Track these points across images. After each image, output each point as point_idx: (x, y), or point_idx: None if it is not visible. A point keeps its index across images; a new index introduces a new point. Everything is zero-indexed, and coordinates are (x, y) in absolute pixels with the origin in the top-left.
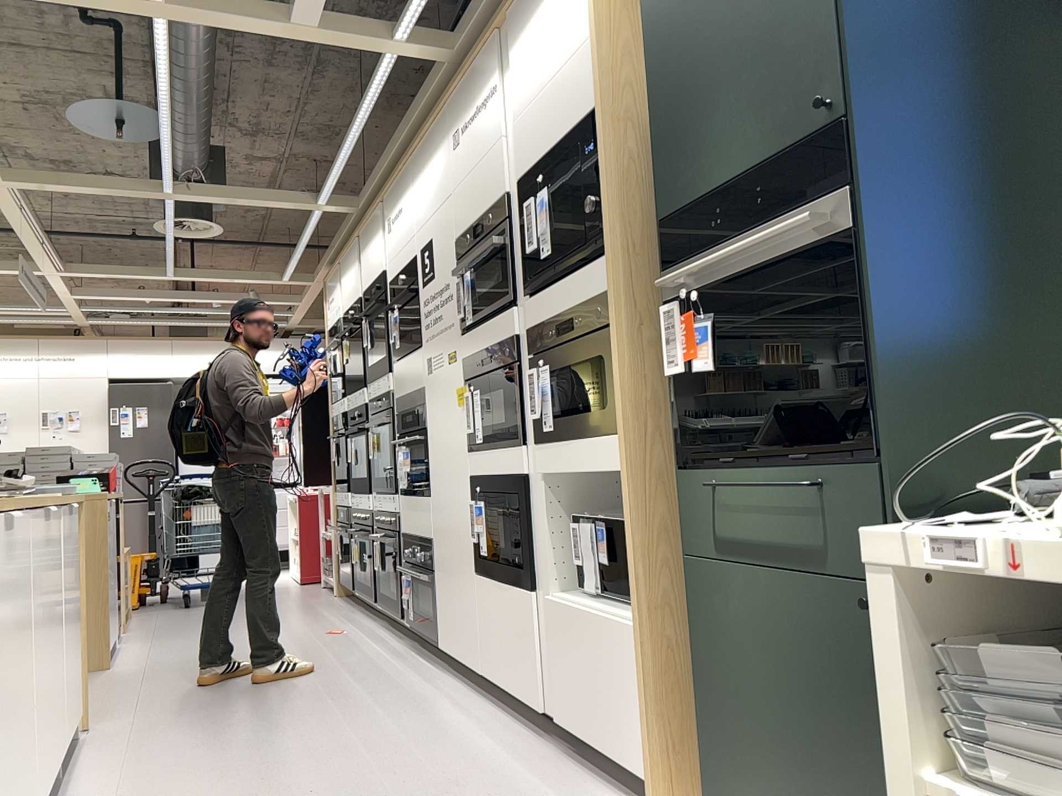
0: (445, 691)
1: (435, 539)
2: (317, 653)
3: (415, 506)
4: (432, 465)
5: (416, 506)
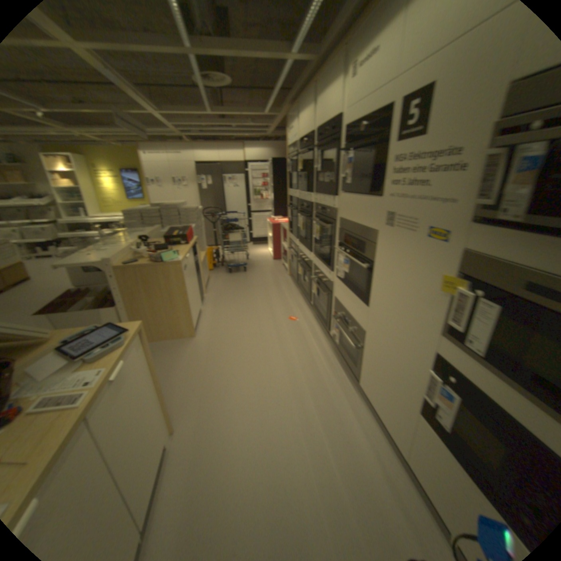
0: (370, 437)
1: (367, 334)
2: (285, 344)
3: (350, 296)
4: (375, 291)
5: (351, 298)
